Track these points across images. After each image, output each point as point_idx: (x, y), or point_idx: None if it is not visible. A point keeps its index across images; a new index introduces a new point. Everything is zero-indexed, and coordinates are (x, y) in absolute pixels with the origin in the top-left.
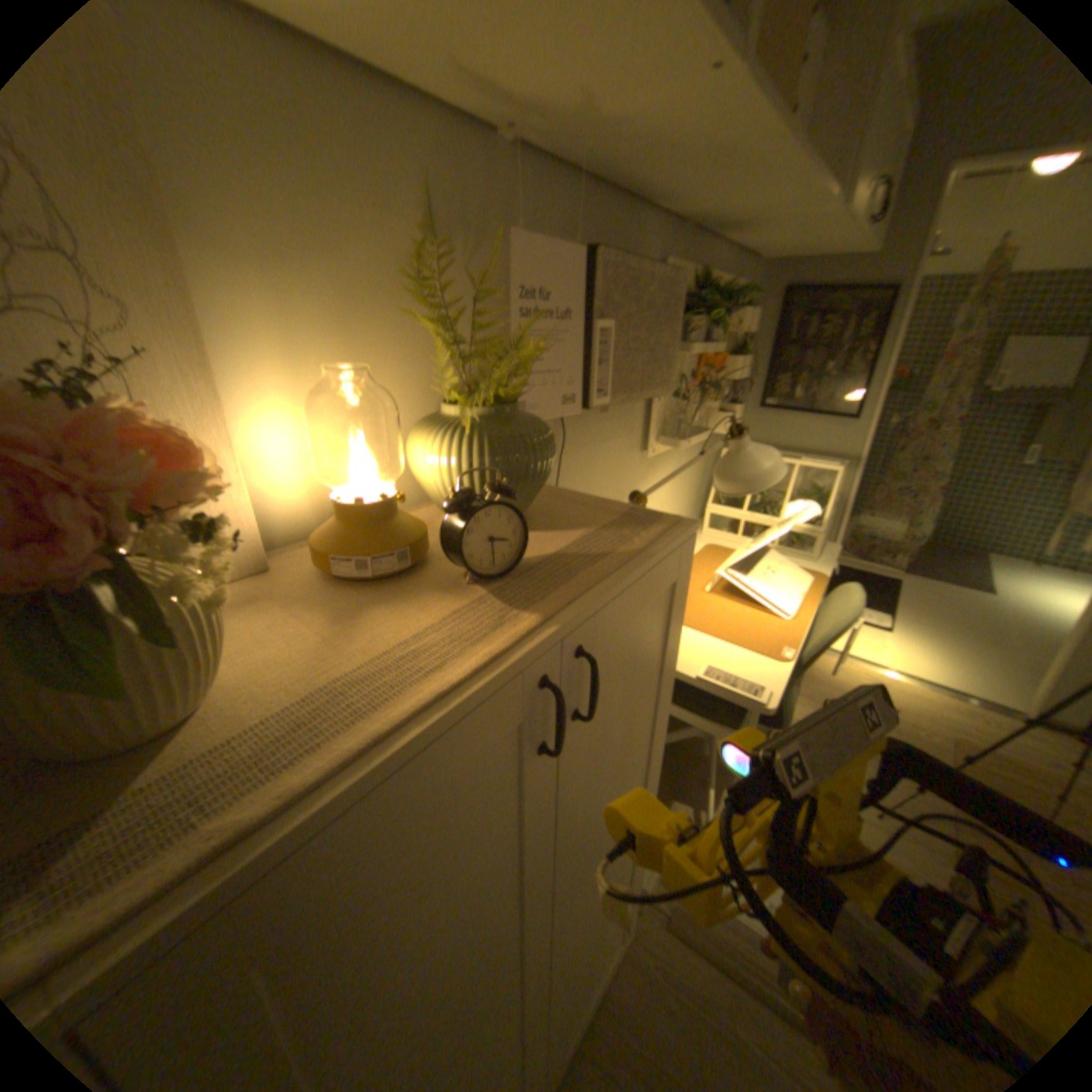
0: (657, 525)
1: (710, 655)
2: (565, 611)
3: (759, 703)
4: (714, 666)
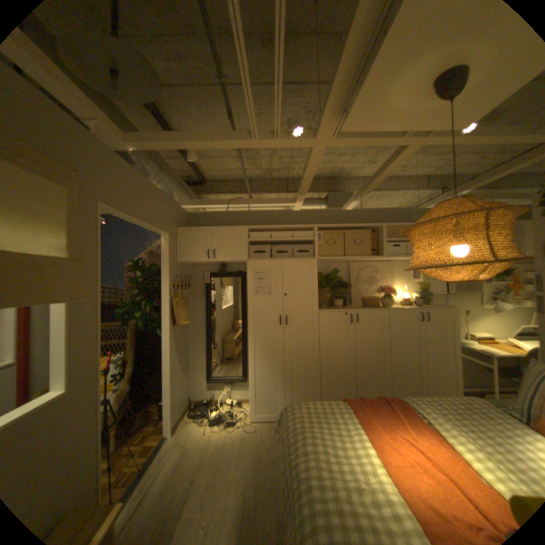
0: (448, 307)
1: (489, 350)
2: (424, 309)
3: (492, 355)
4: (487, 351)
